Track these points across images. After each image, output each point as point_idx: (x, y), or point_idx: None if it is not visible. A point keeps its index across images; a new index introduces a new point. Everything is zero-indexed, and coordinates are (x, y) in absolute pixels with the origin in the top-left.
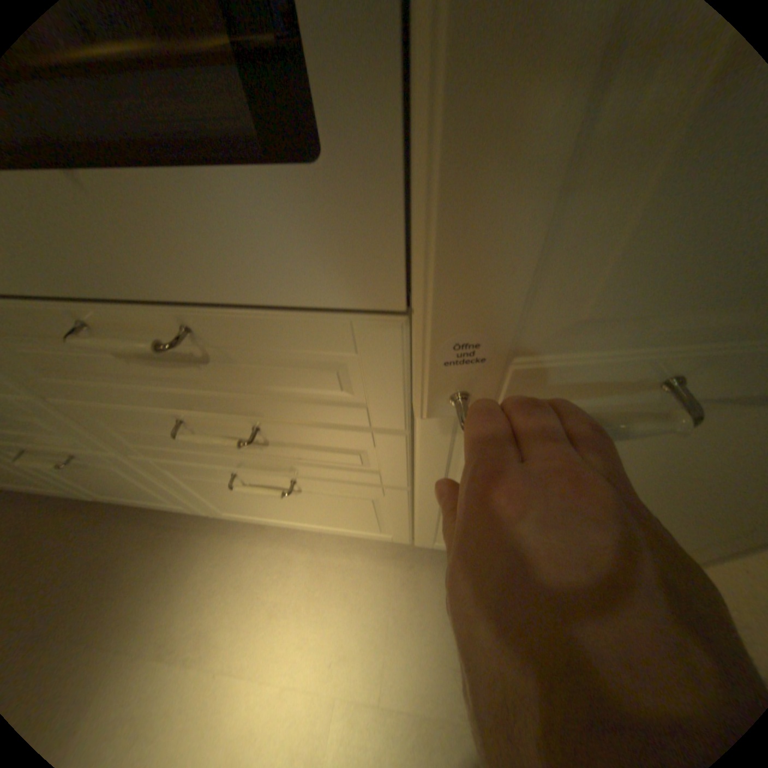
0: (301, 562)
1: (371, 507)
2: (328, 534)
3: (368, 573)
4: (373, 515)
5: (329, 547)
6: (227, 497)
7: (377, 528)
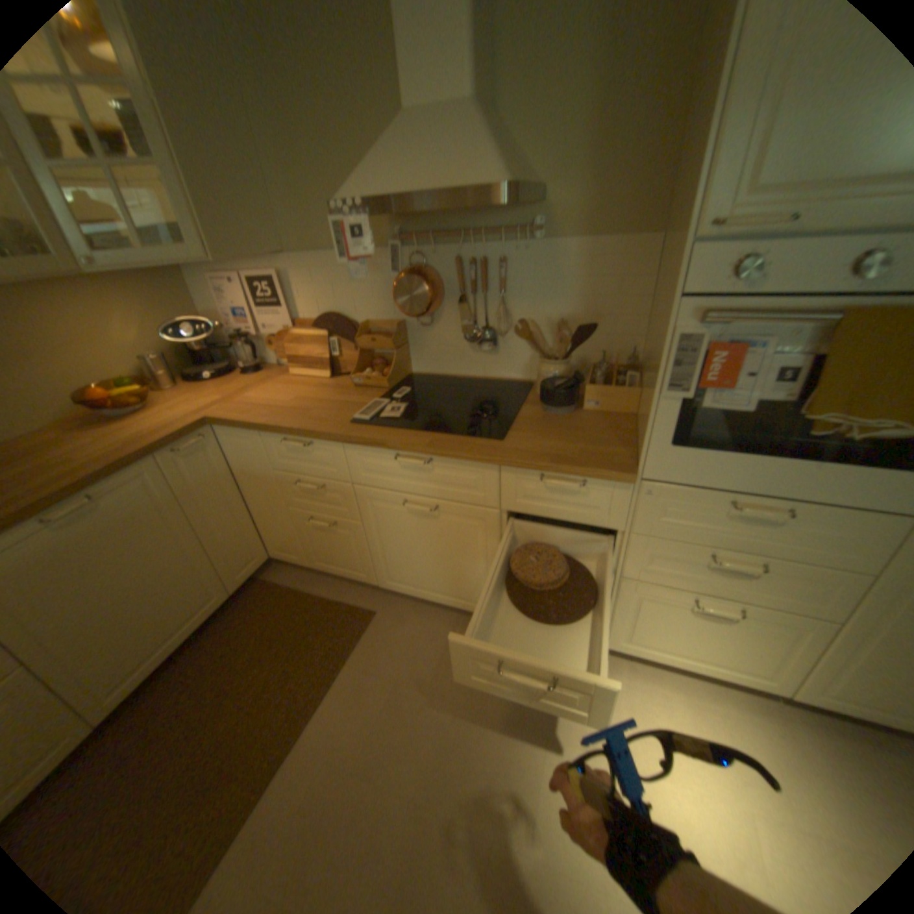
0: (679, 700)
1: (792, 642)
2: (711, 676)
3: (745, 721)
4: (786, 652)
5: (700, 693)
6: (660, 622)
7: (775, 670)
